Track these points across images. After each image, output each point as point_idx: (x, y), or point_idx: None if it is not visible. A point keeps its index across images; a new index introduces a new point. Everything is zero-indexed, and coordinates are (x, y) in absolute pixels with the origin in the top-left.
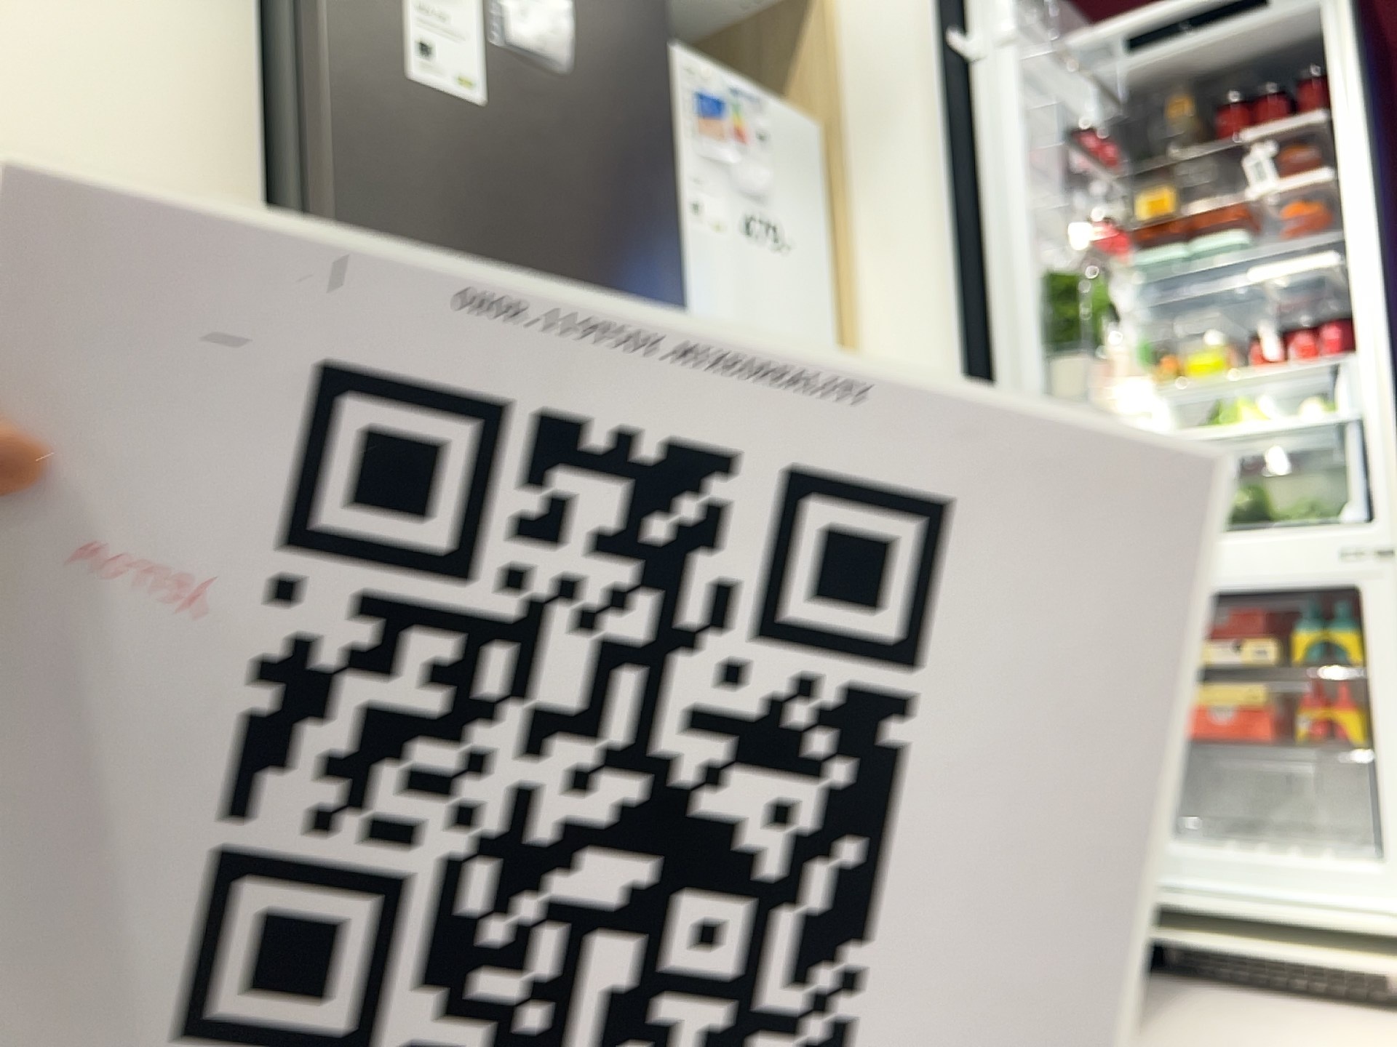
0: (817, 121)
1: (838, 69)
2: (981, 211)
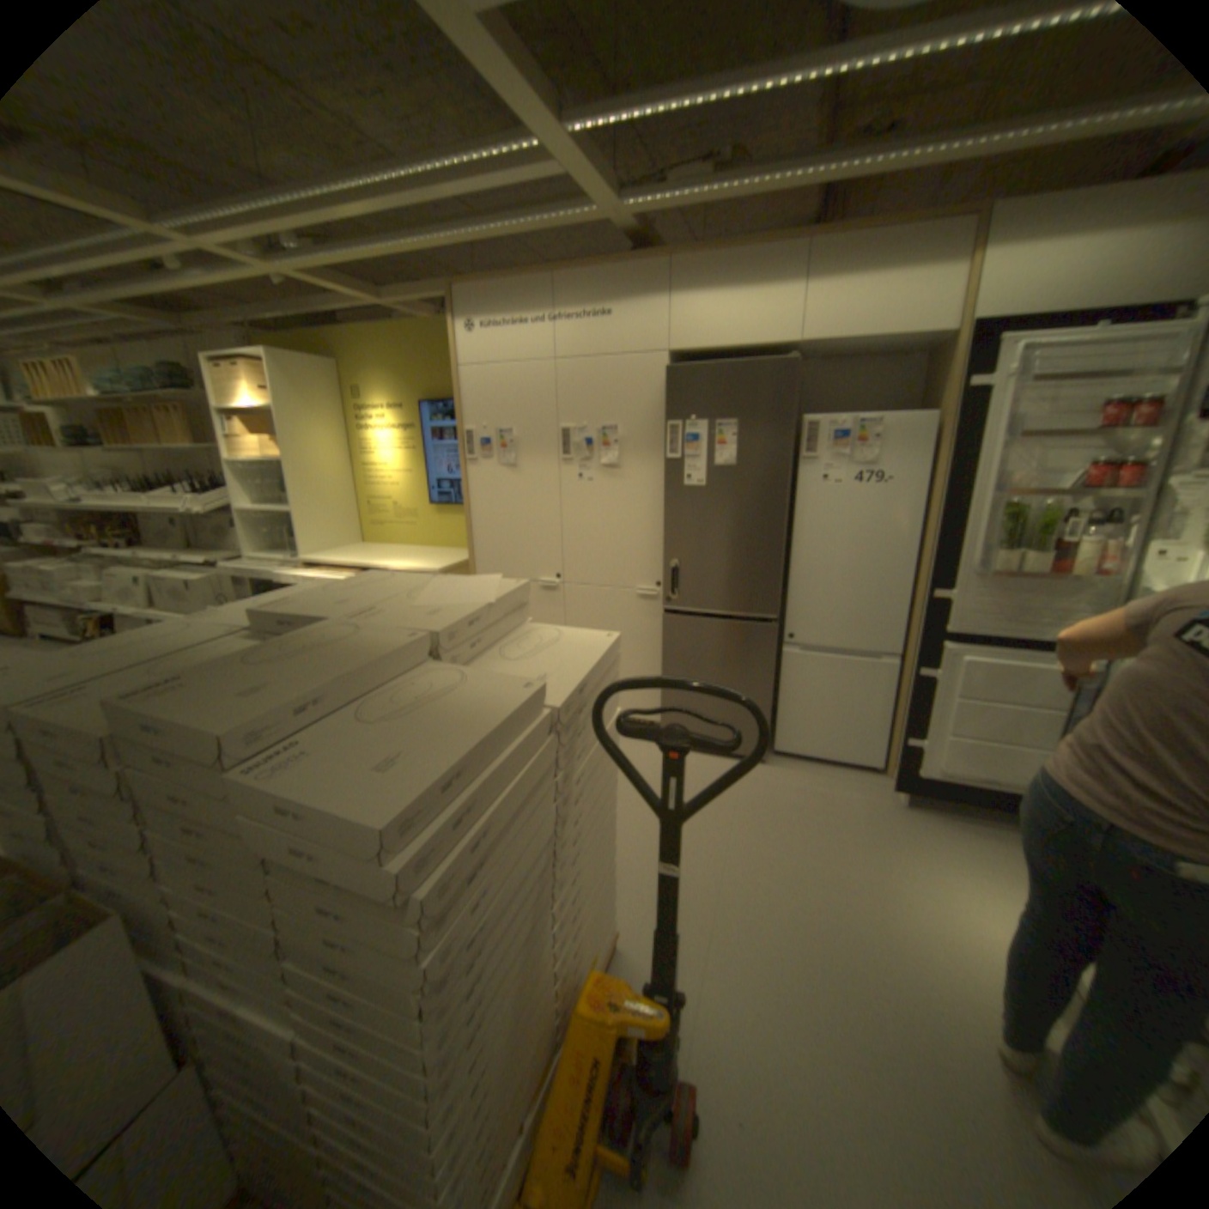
0: (946, 406)
1: (958, 380)
2: (973, 472)
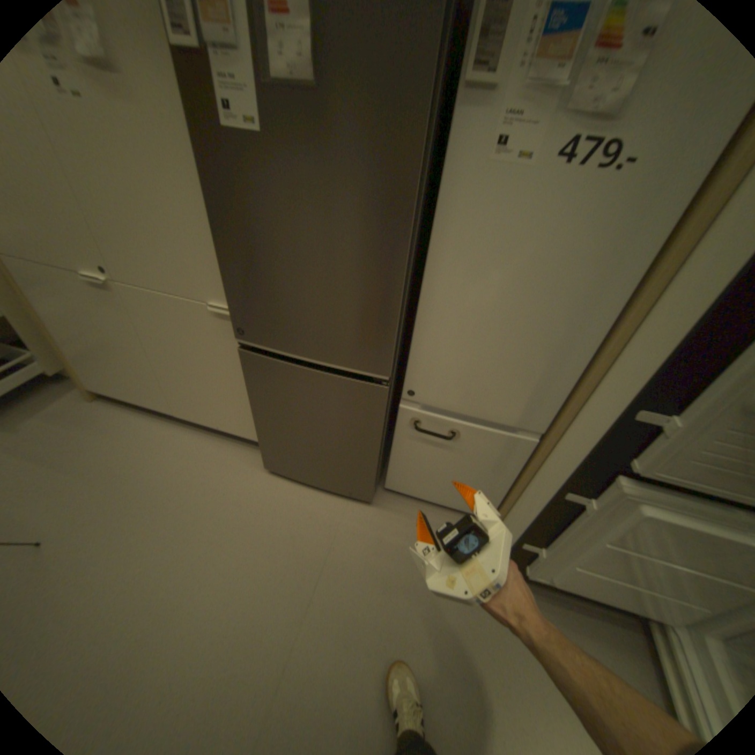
0: None
1: None
2: None
